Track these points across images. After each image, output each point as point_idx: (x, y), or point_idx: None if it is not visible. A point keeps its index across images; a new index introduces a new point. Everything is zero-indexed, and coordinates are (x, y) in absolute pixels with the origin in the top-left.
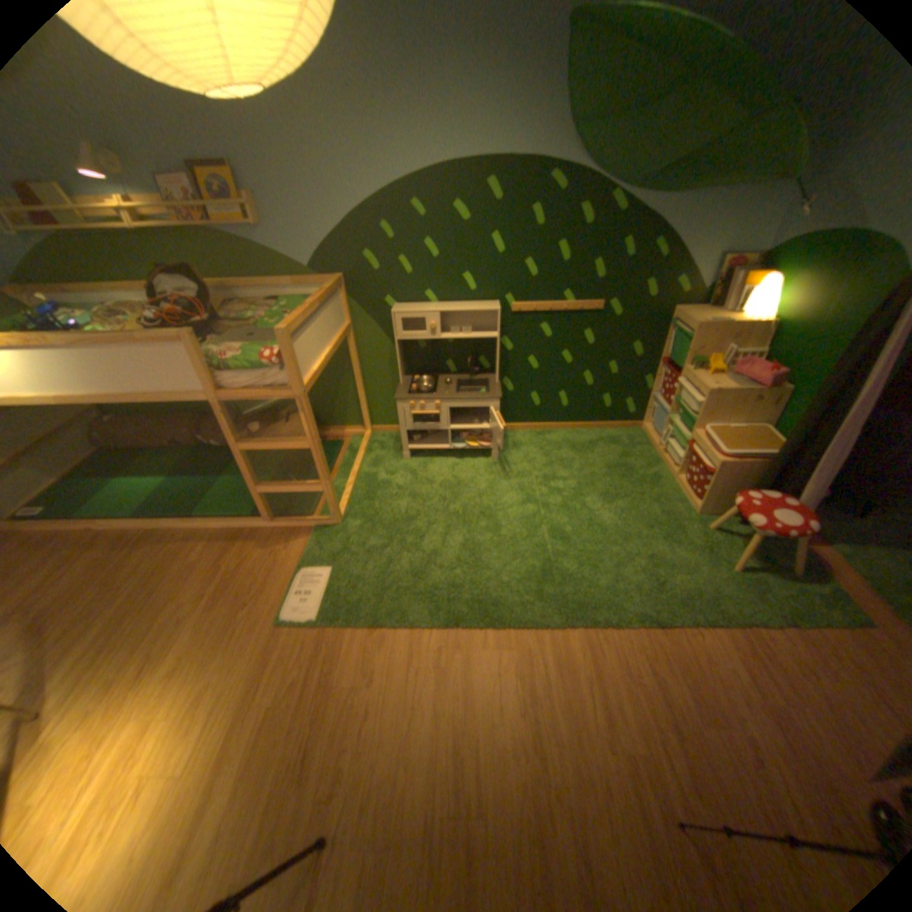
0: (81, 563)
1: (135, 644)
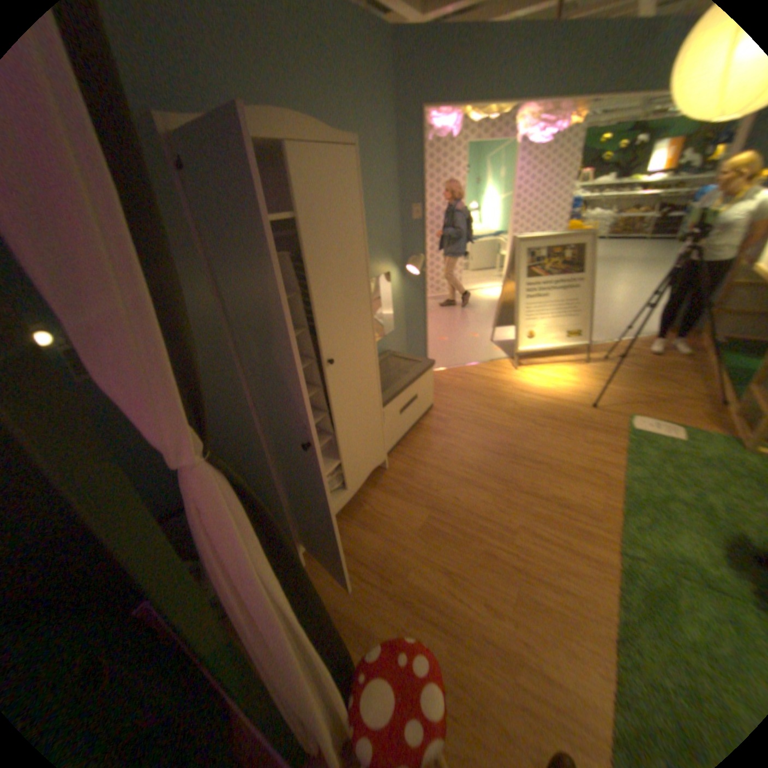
0: (678, 360)
1: (620, 378)
